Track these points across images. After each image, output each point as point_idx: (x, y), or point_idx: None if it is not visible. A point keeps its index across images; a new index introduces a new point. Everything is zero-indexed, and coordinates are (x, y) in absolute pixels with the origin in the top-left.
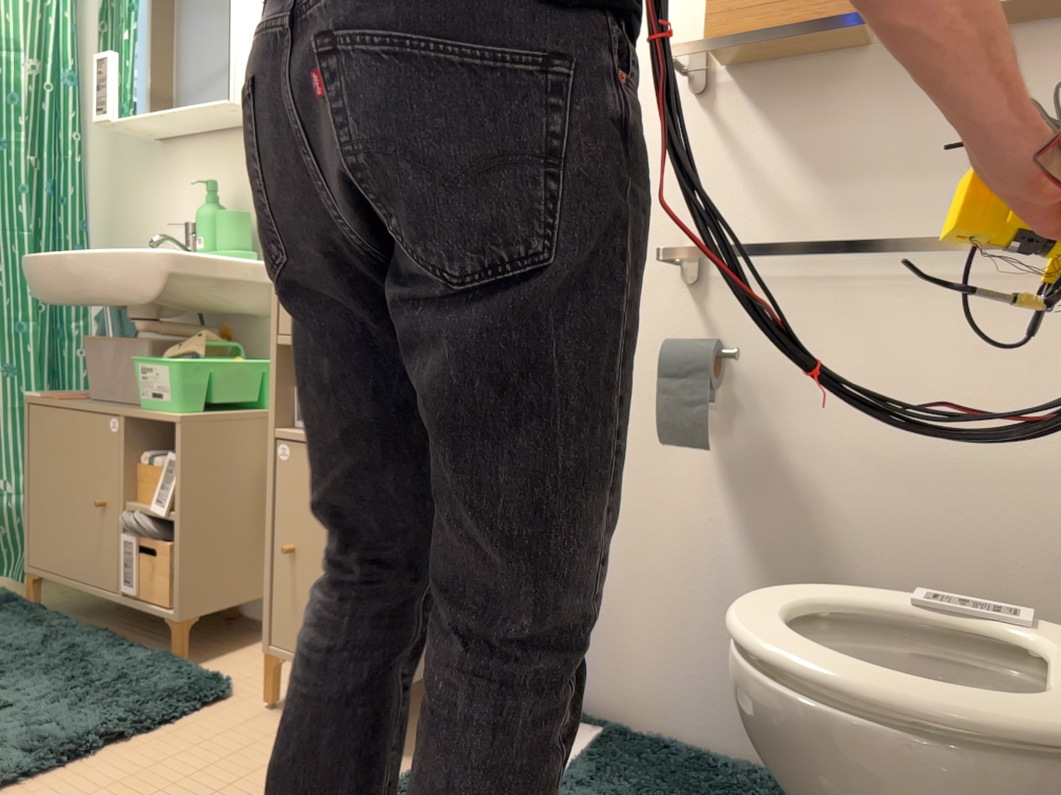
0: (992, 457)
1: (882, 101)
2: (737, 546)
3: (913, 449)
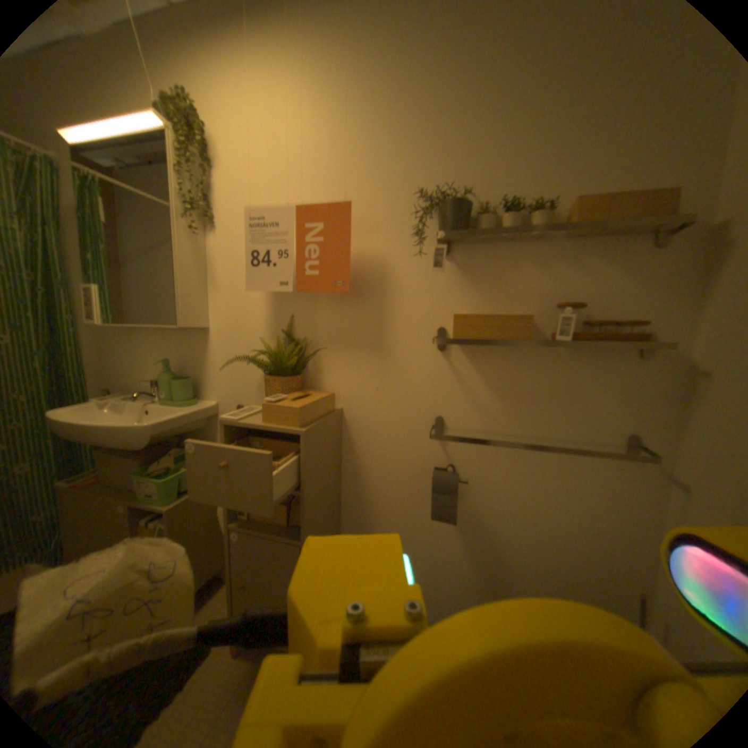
0: (580, 527)
1: (536, 366)
2: (464, 556)
3: (546, 521)
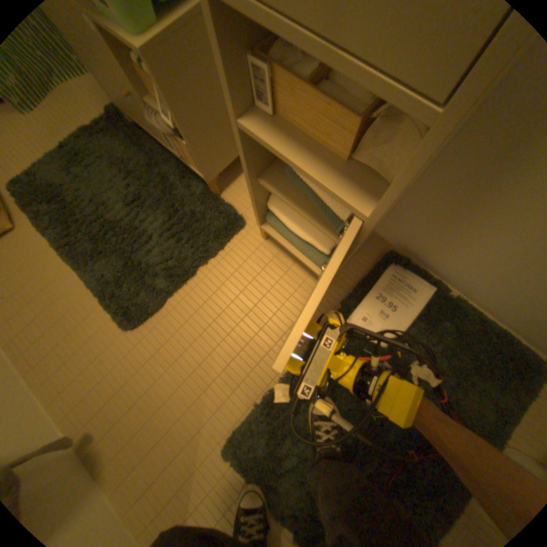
0: None
1: None
2: None
3: None
